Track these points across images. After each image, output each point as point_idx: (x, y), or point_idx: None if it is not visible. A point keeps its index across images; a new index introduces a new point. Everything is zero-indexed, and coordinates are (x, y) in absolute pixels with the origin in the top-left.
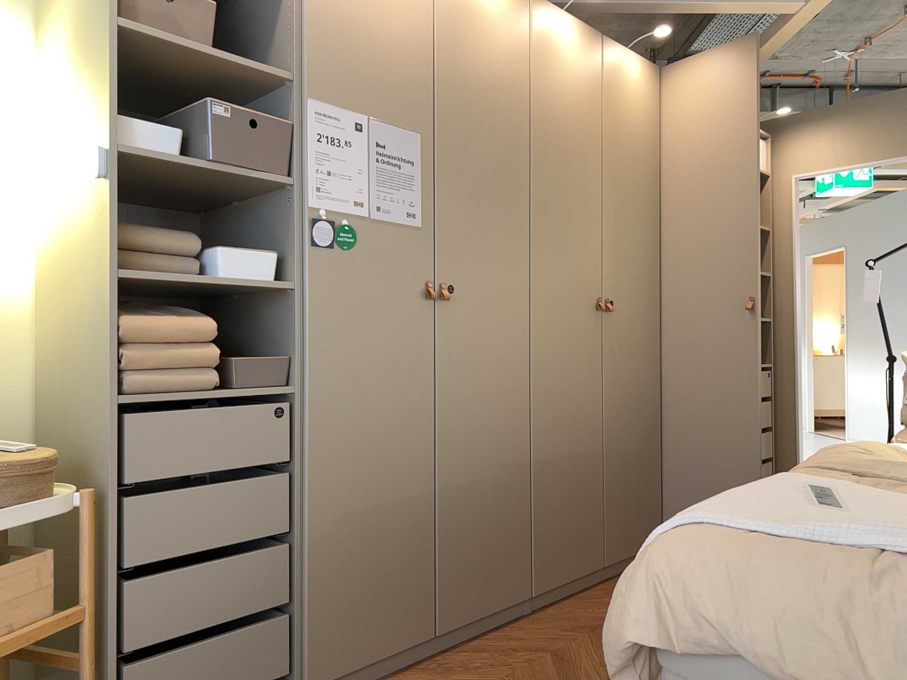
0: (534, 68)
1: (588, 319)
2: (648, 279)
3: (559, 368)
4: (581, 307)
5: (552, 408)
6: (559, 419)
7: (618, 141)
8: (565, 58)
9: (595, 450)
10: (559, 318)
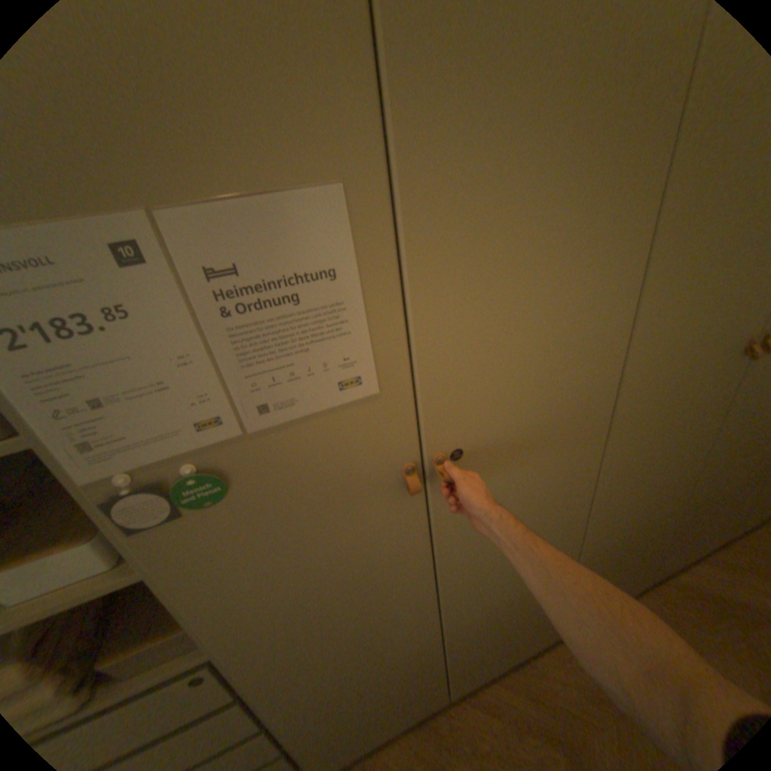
0: None
1: (716, 380)
2: None
3: (644, 461)
4: (710, 369)
5: (620, 504)
6: (629, 509)
7: None
8: None
9: (674, 512)
10: (663, 402)
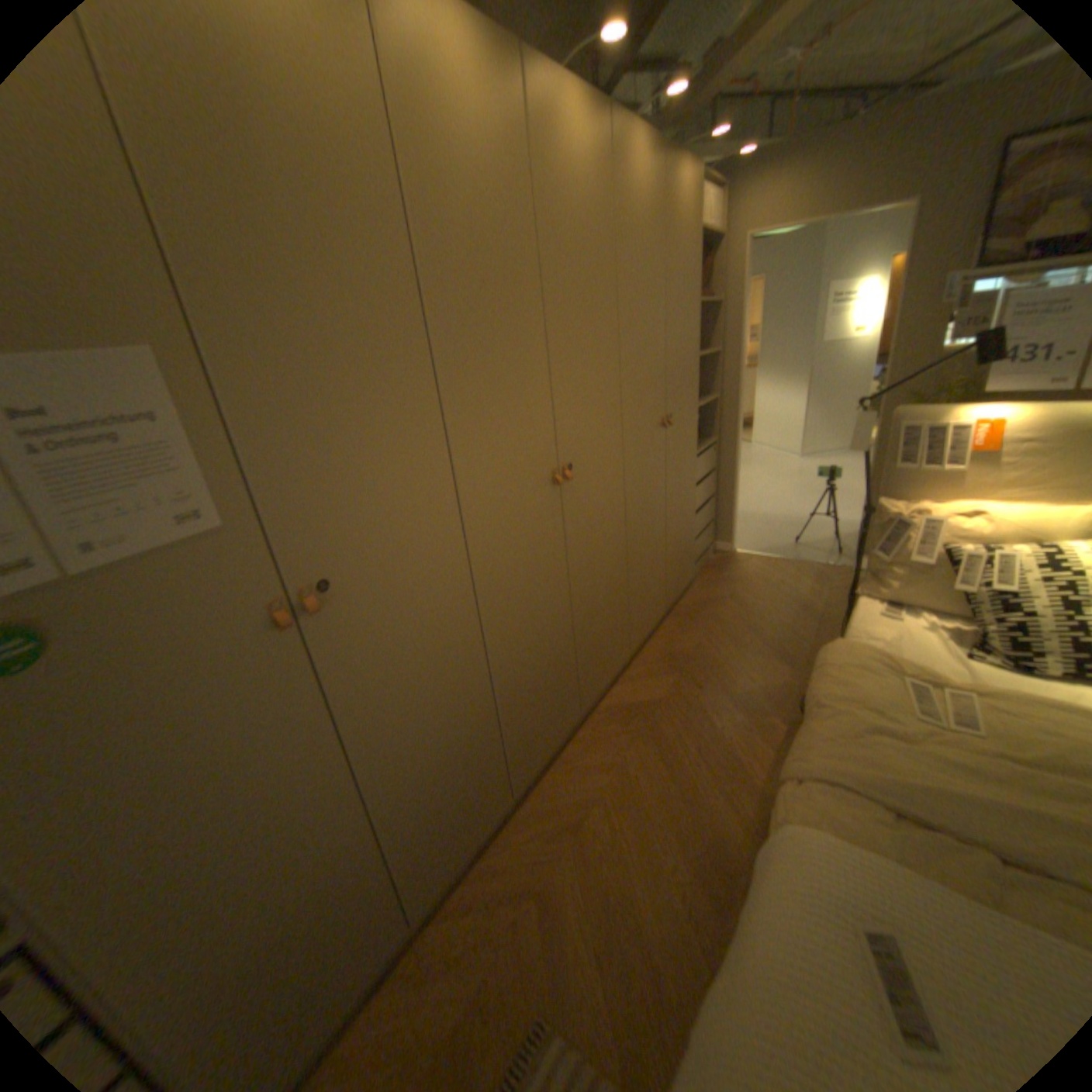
0: (398, 135)
1: (541, 505)
2: (606, 419)
3: (512, 580)
4: (531, 495)
5: (509, 626)
6: (520, 631)
7: (559, 242)
8: (457, 102)
9: (562, 630)
10: (504, 525)
